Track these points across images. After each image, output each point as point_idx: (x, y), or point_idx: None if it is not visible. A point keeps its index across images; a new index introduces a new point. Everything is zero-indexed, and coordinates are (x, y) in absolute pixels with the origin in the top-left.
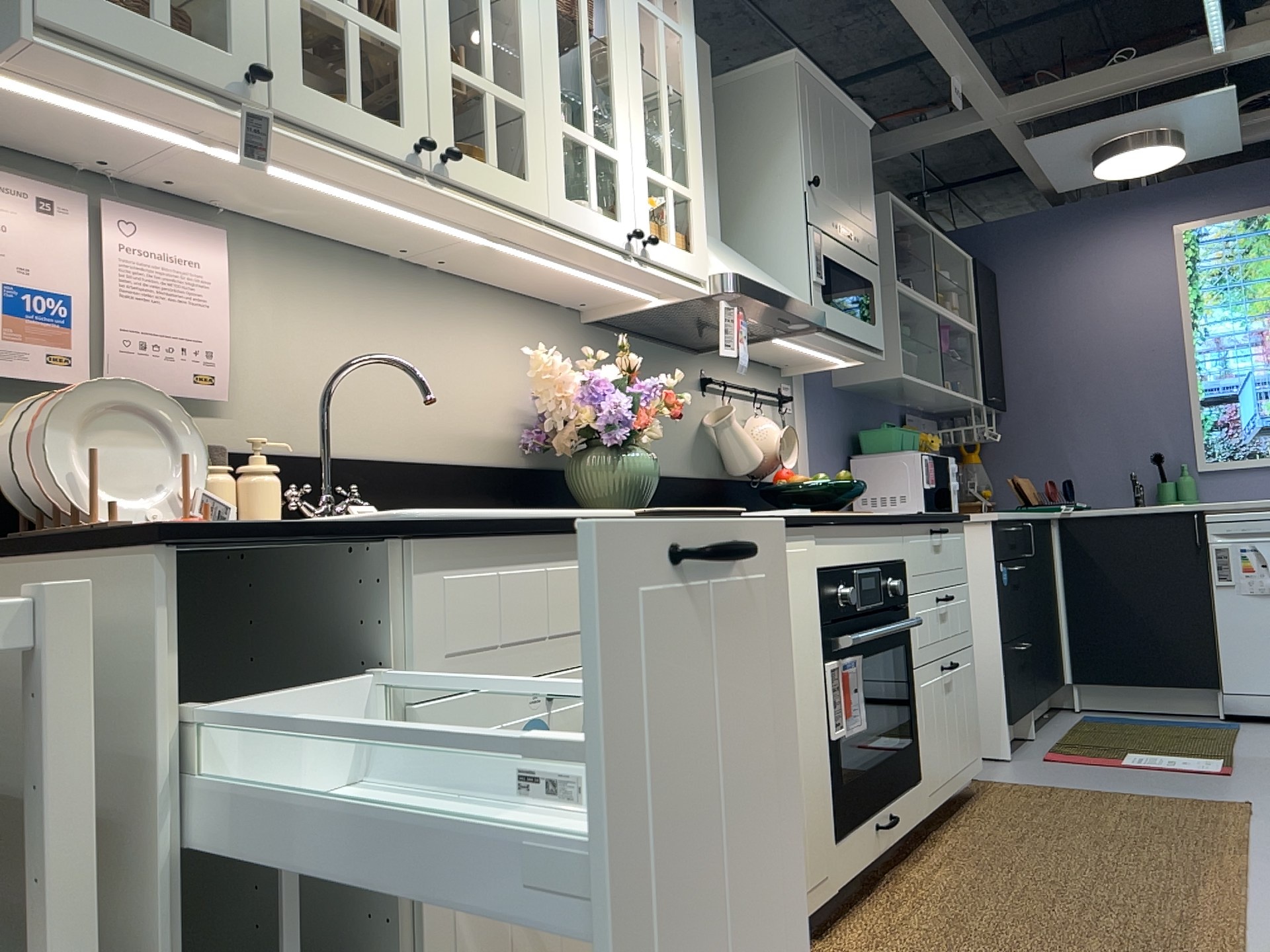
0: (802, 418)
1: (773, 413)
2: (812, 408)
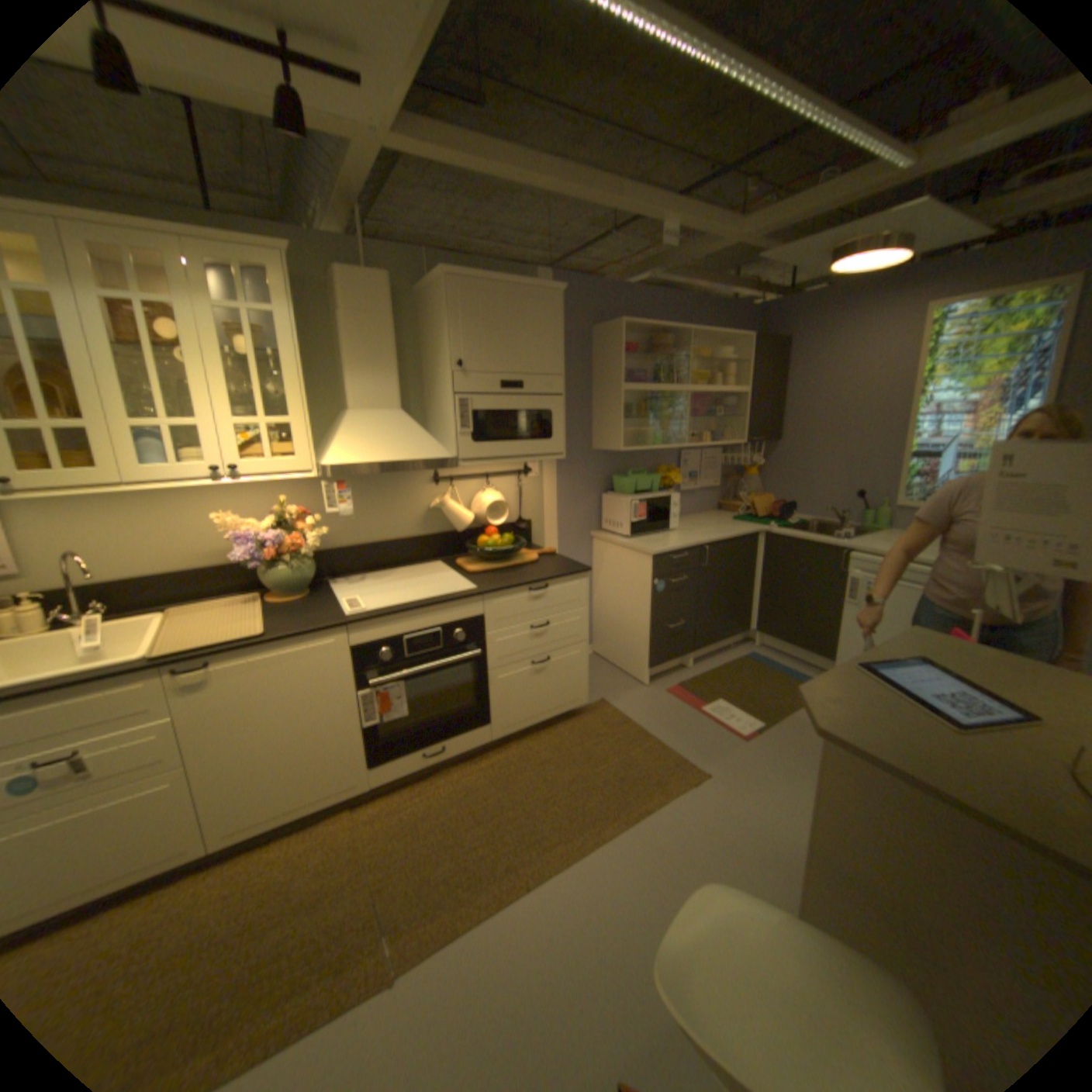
0: (547, 478)
1: (512, 482)
2: (561, 469)
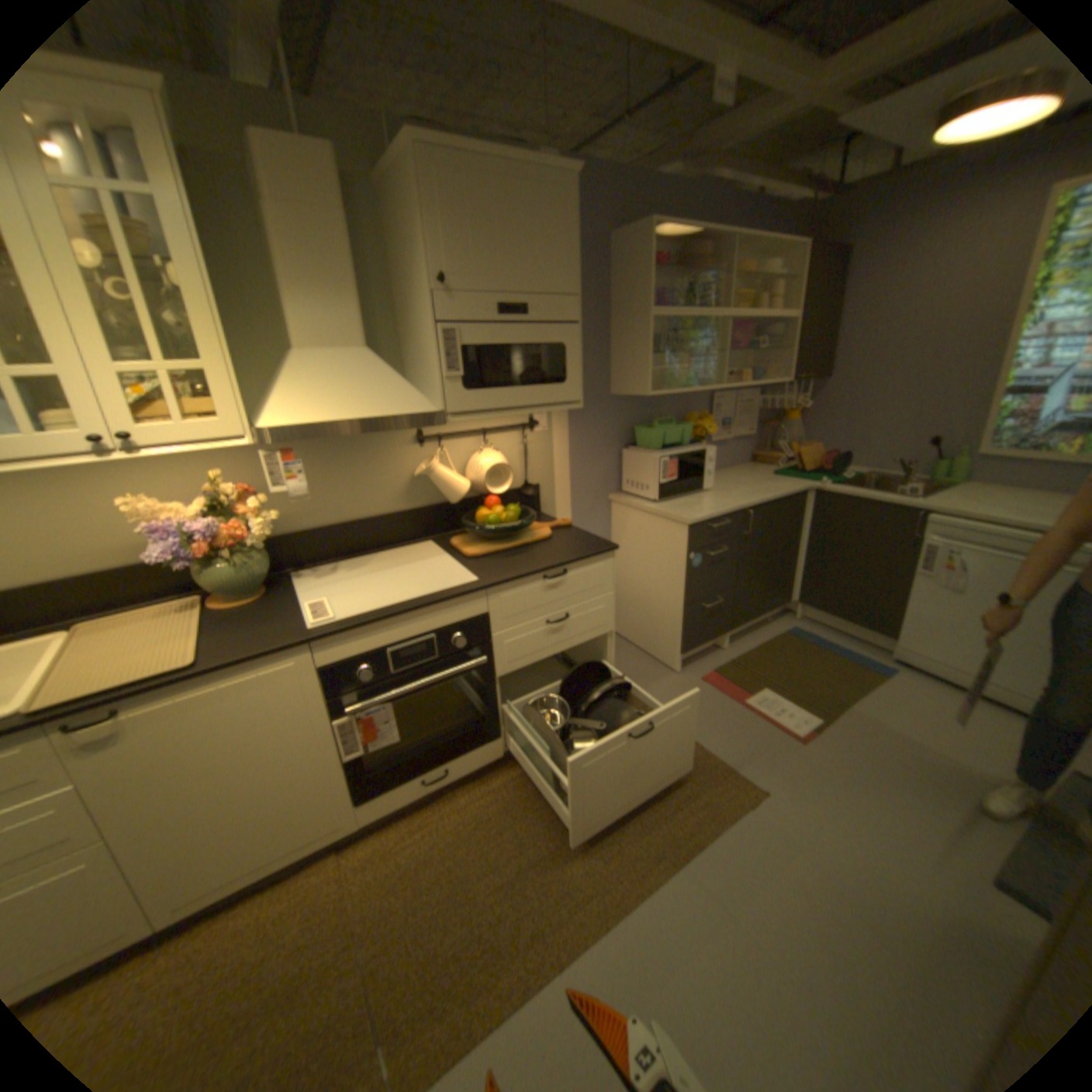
0: (557, 432)
1: (515, 438)
2: (574, 420)
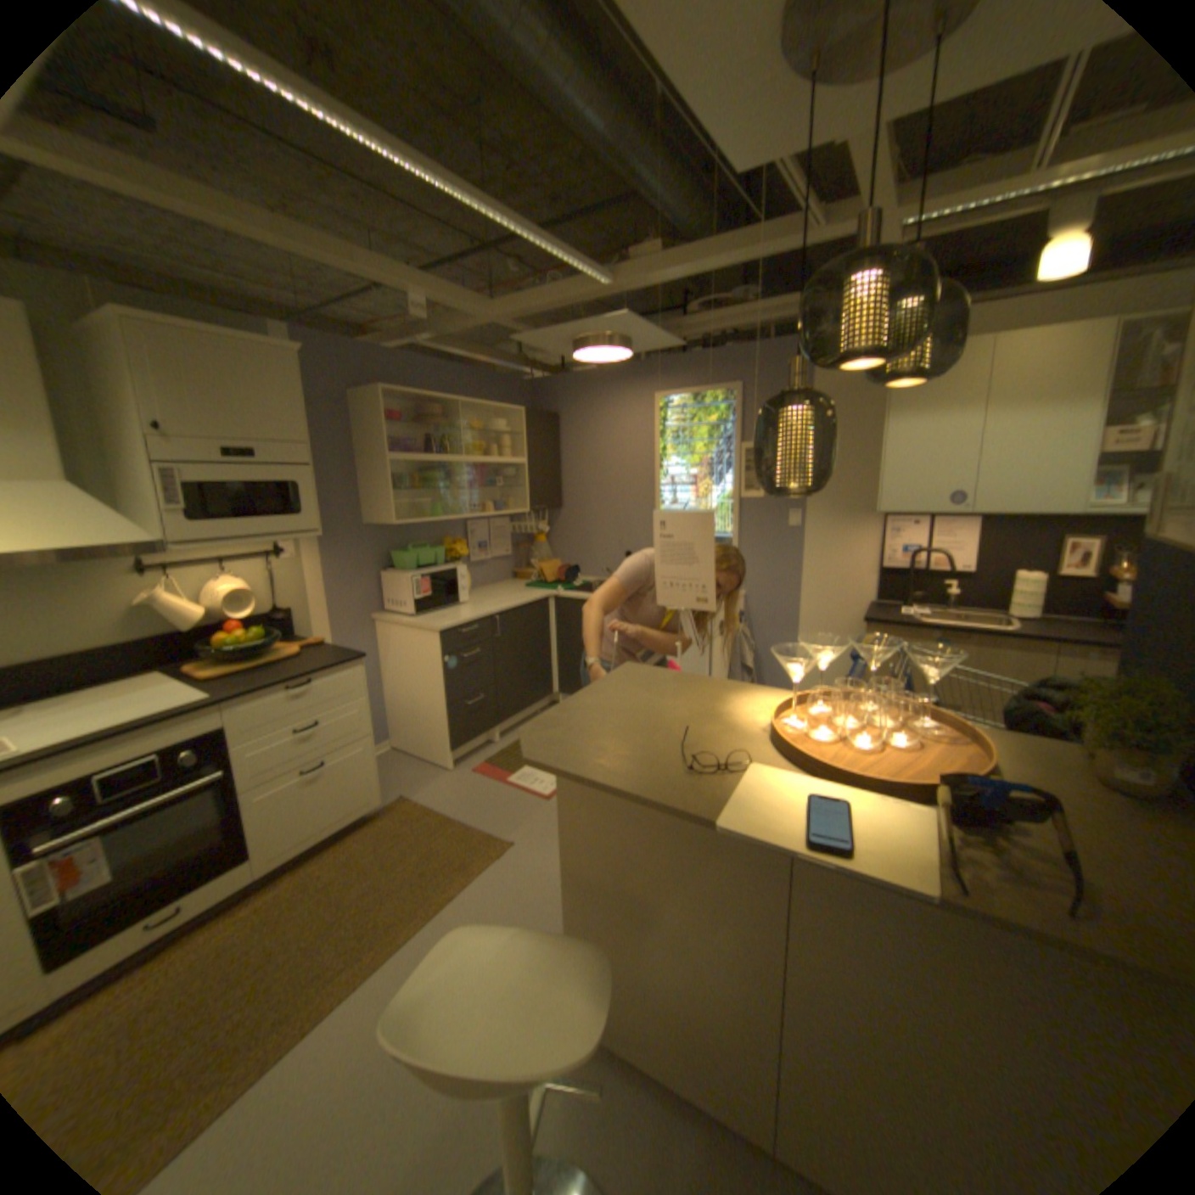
0: (308, 558)
1: (259, 564)
2: (325, 547)
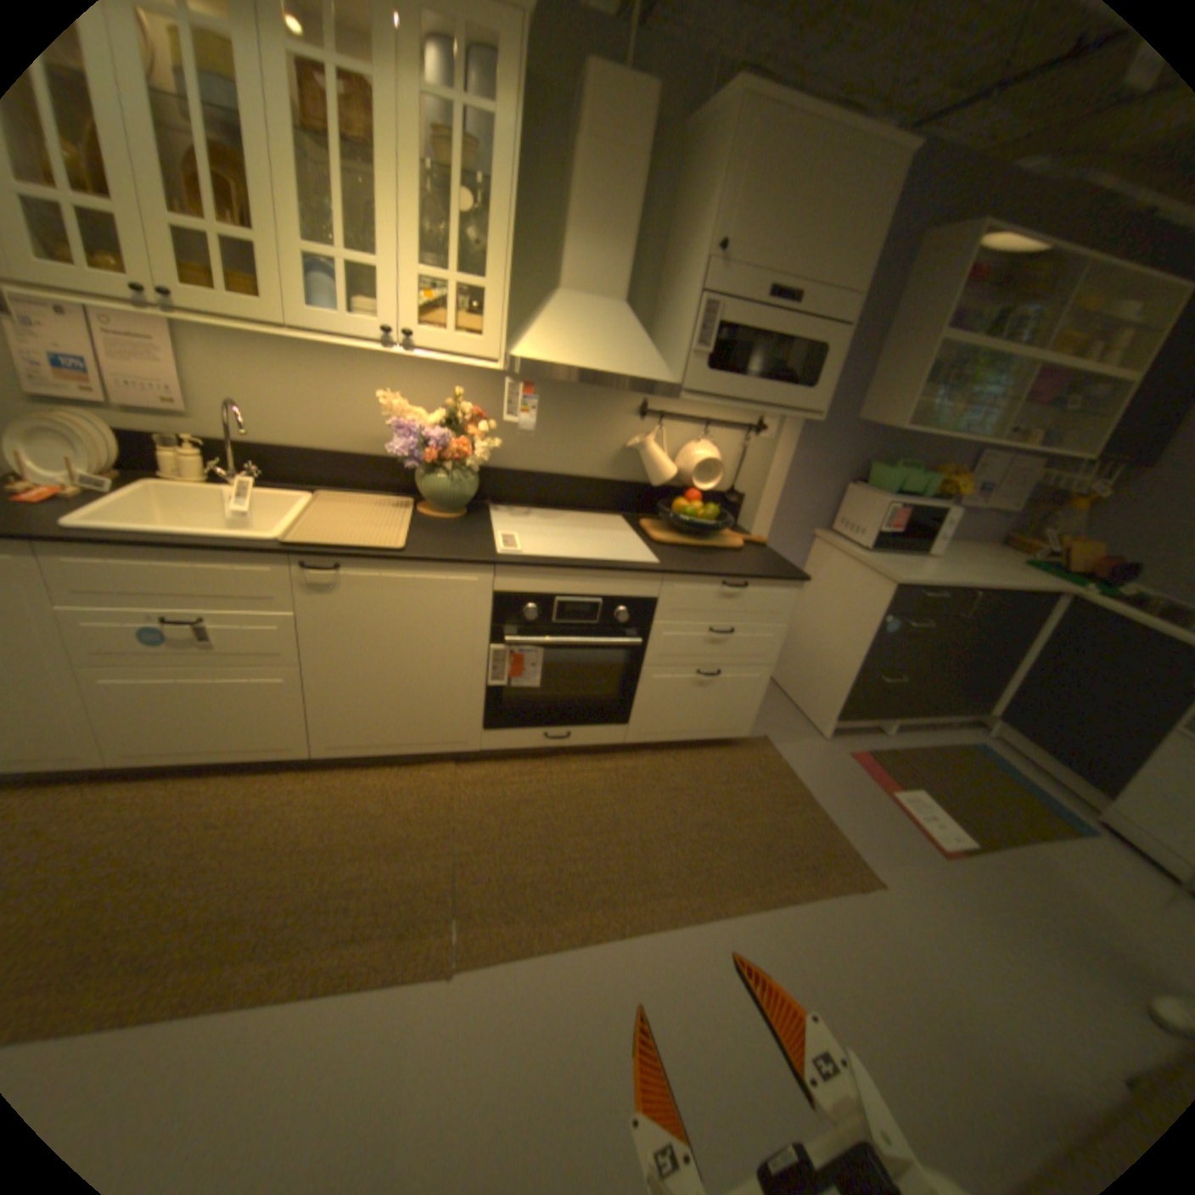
0: (783, 443)
1: (736, 437)
2: (806, 435)
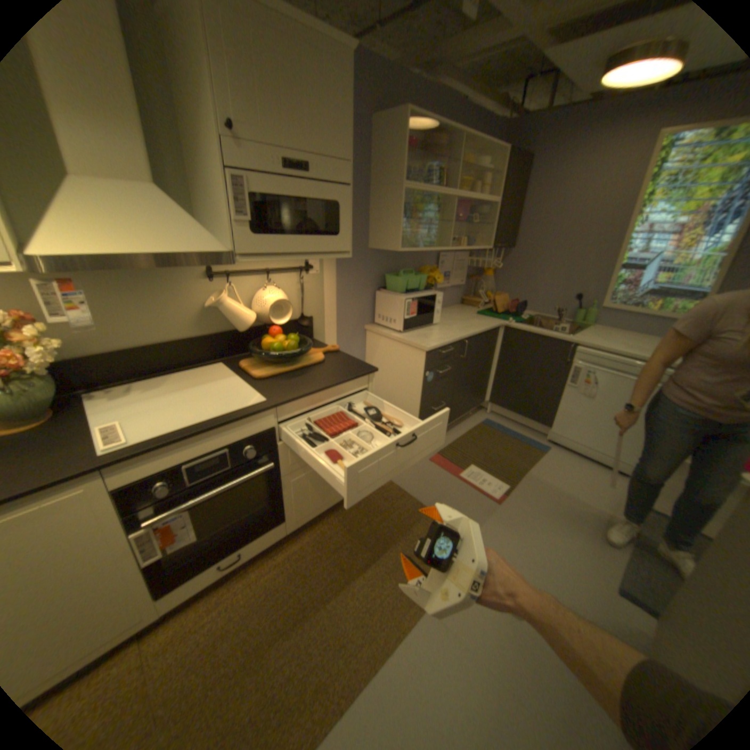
0: (327, 275)
1: (293, 278)
2: (340, 266)
